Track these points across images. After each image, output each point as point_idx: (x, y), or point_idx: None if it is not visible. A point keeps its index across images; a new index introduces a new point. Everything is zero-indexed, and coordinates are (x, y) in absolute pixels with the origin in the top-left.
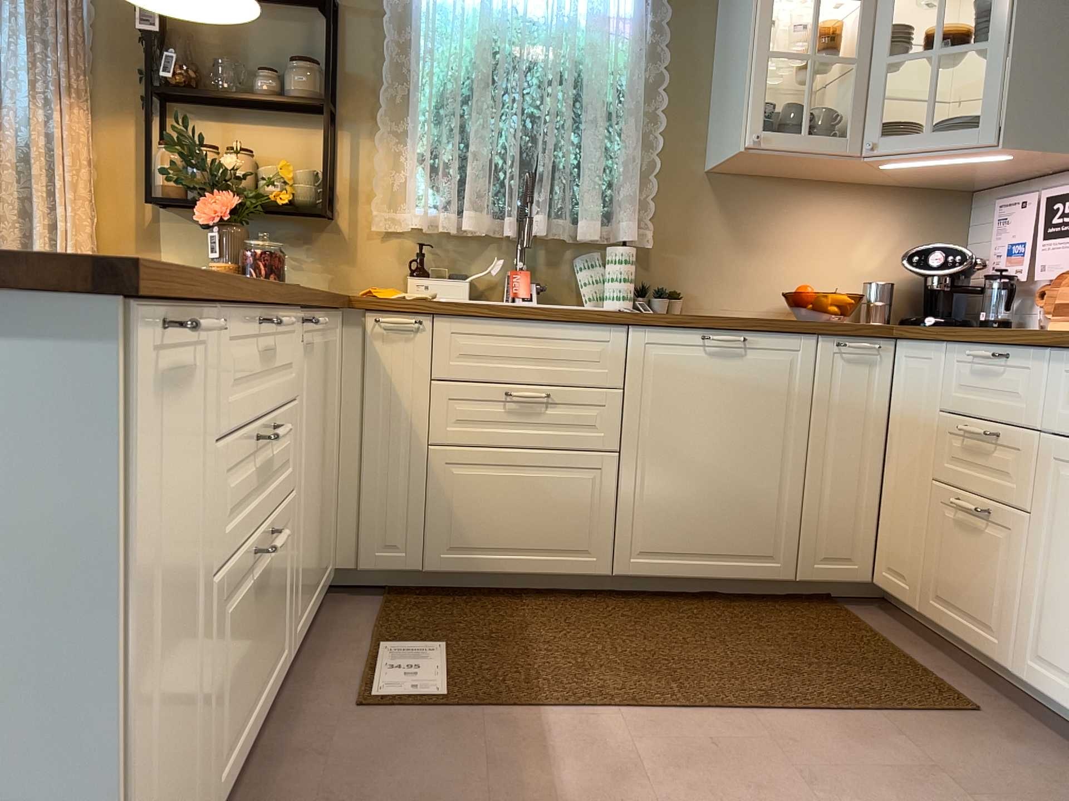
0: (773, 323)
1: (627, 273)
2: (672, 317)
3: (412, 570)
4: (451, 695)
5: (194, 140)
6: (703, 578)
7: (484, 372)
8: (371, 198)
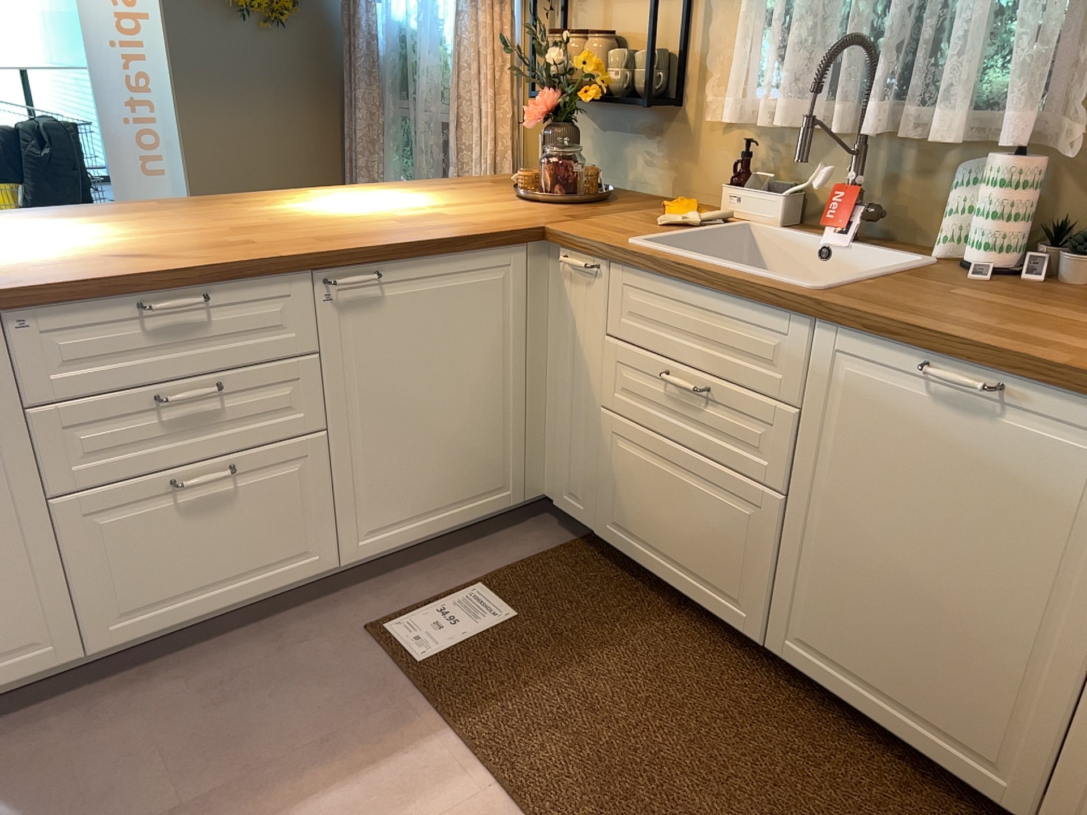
0: (1060, 375)
1: (995, 207)
2: (874, 321)
3: (588, 527)
4: (427, 664)
5: (546, 31)
6: (876, 722)
7: (651, 339)
8: (714, 79)
